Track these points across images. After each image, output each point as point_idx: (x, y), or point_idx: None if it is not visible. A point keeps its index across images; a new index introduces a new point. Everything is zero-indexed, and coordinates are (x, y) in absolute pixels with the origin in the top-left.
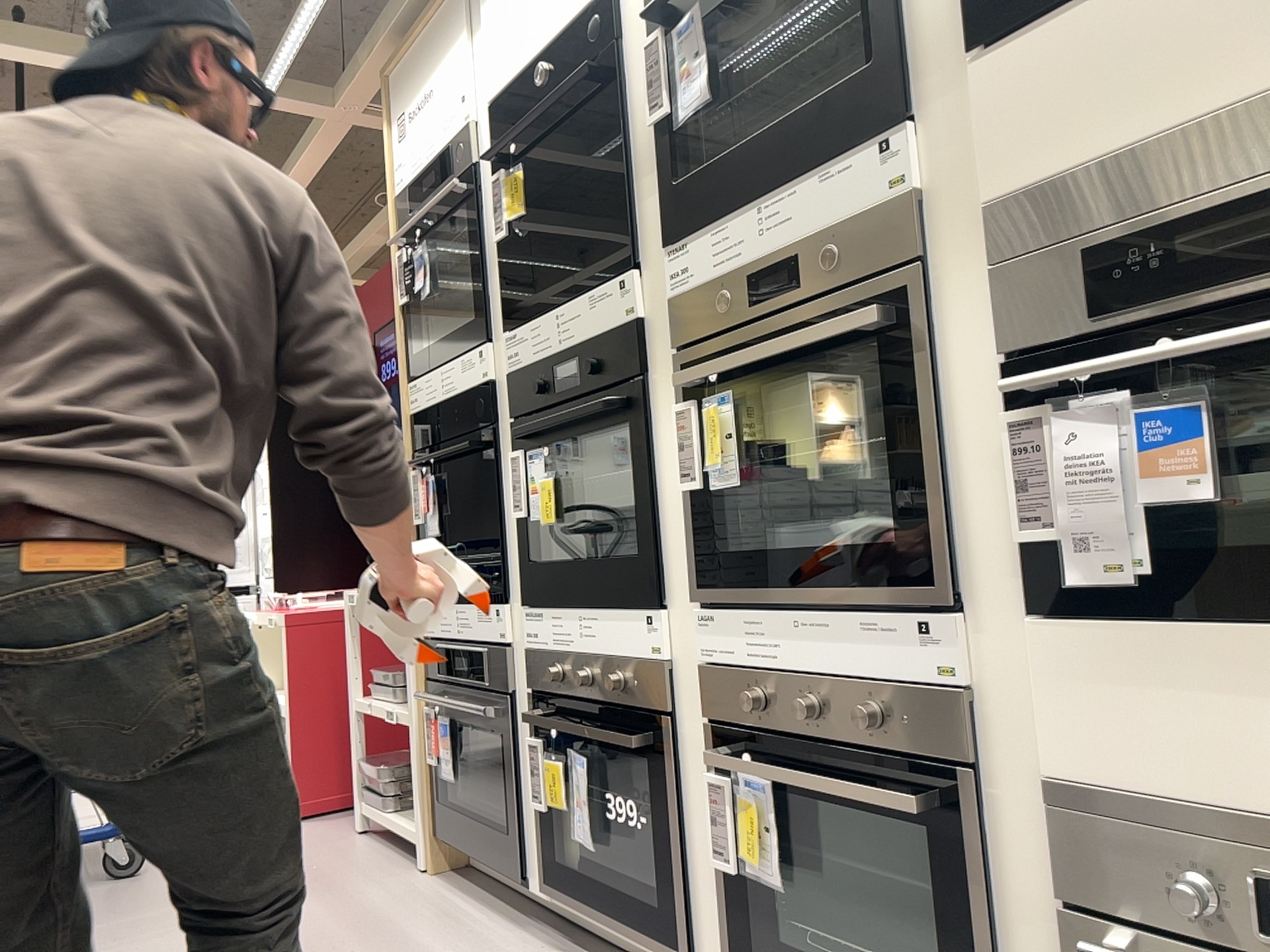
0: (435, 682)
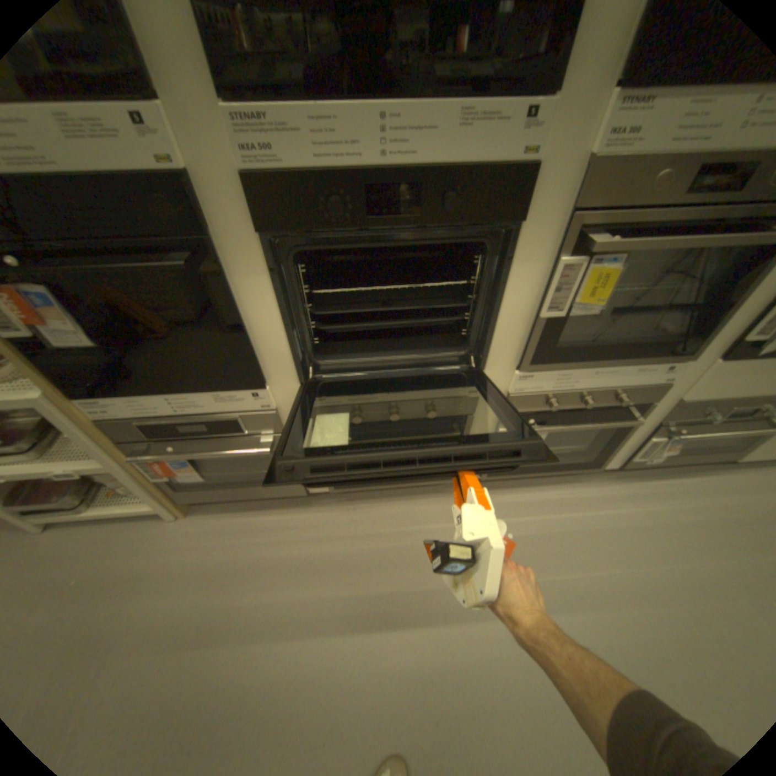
0: (130, 440)
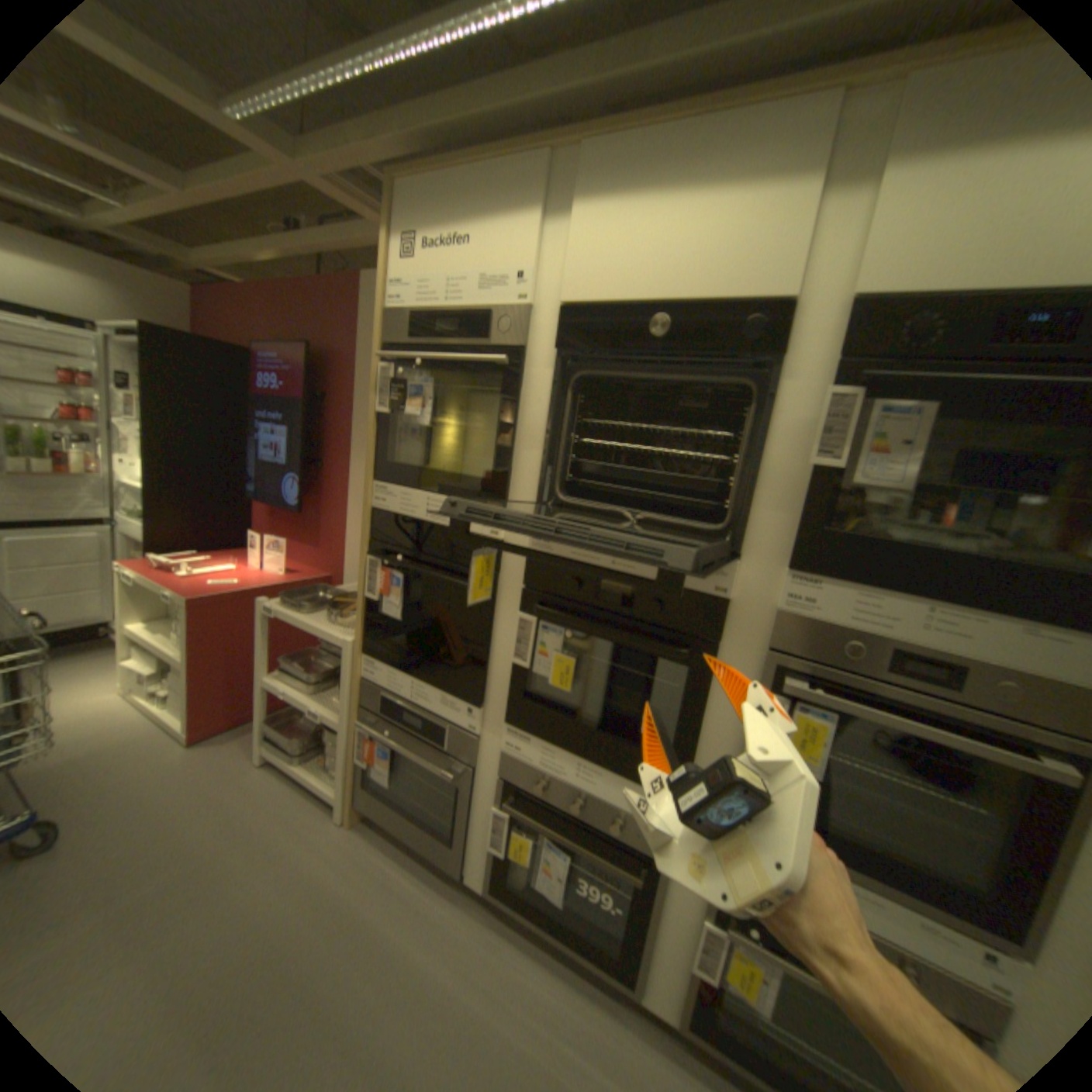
0: (370, 711)
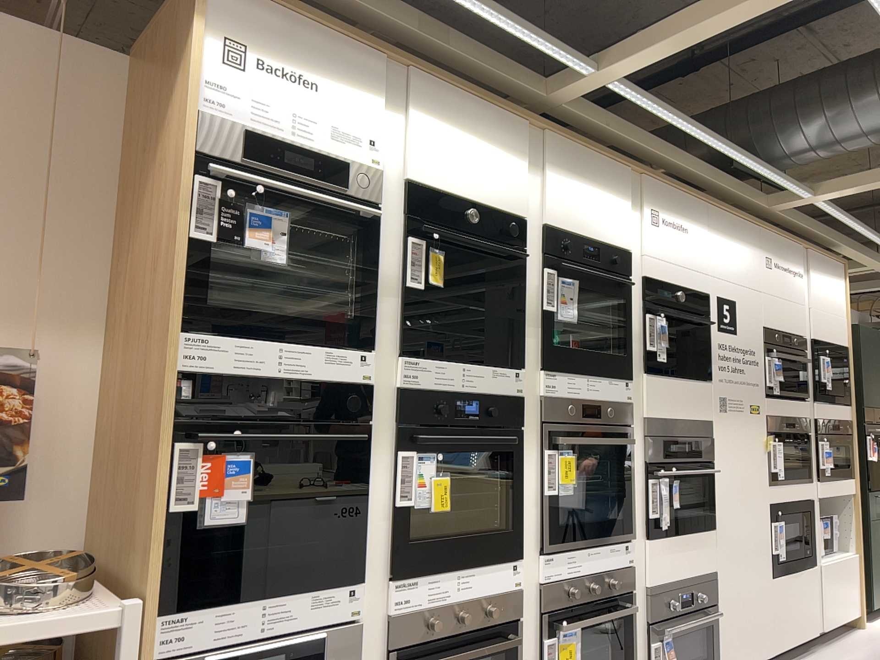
0: None
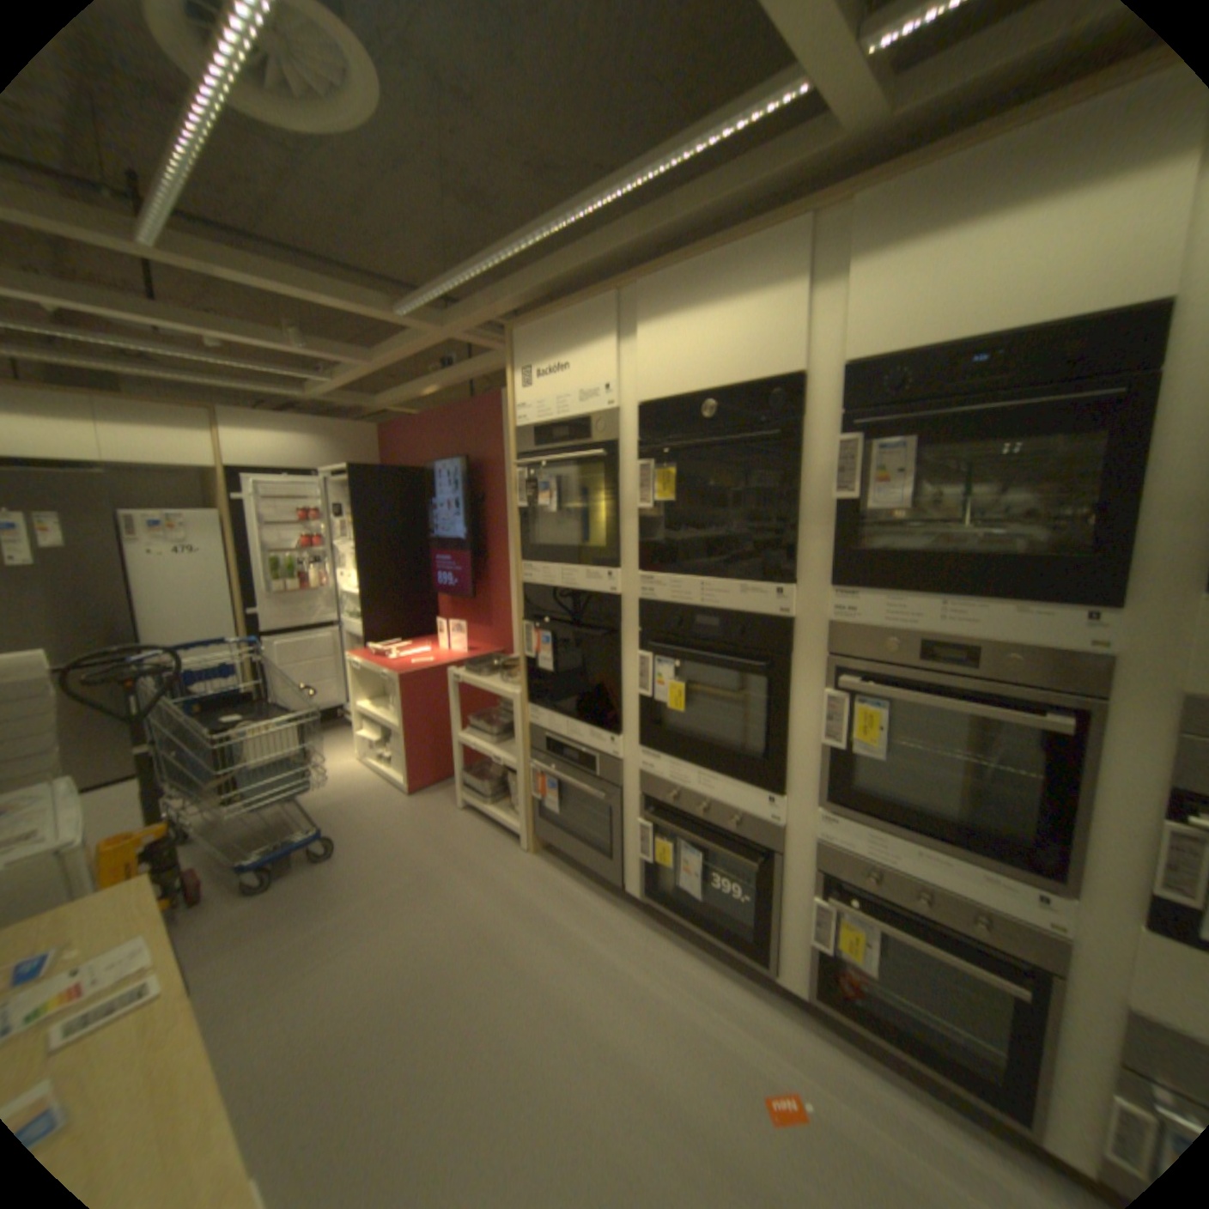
0: (539, 752)
